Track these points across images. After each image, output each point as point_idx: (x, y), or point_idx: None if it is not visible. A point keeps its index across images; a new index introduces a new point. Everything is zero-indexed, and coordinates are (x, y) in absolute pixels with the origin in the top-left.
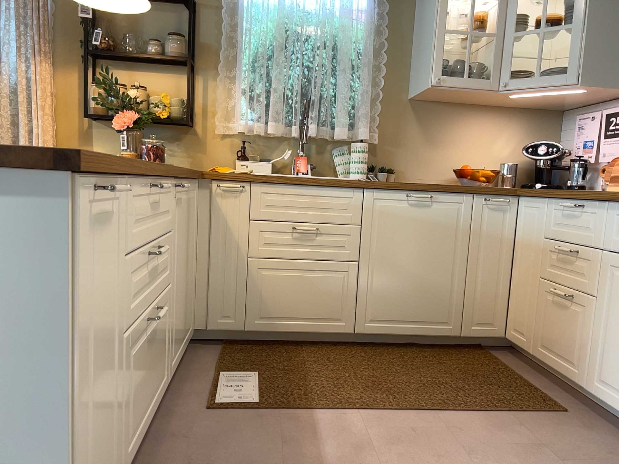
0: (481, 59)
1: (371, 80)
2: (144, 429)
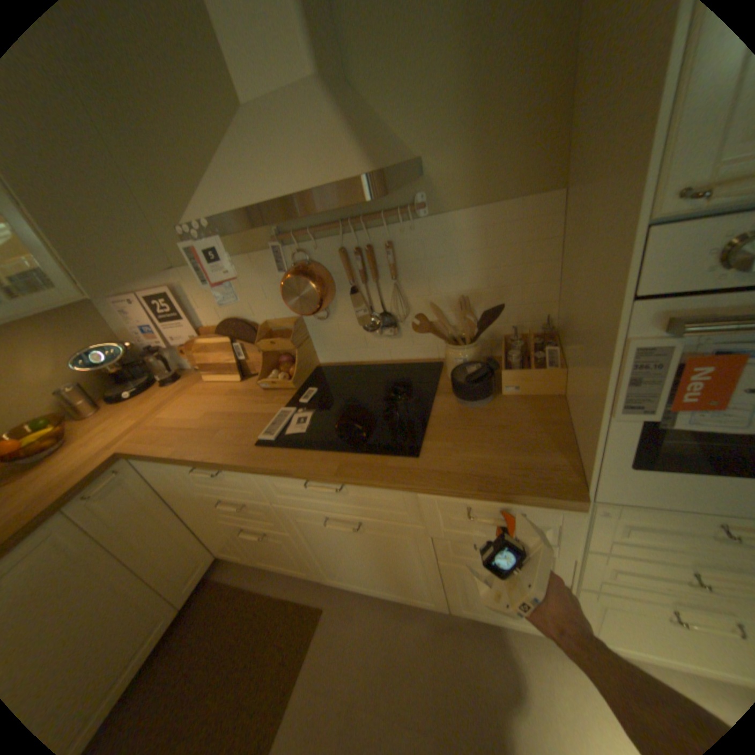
0: None
1: None
2: None
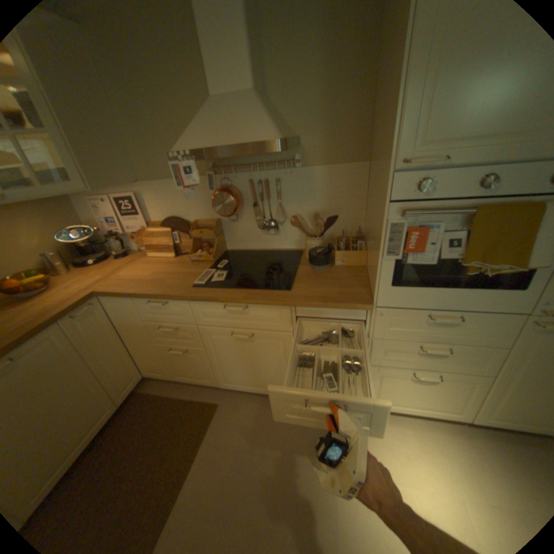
0: None
1: None
2: None
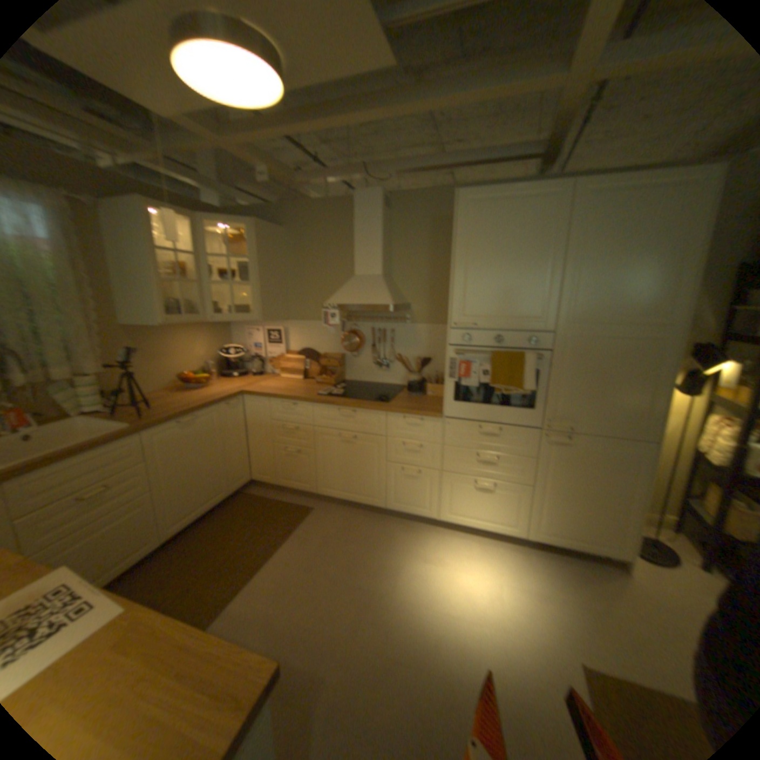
0: (180, 293)
1: (77, 315)
2: None
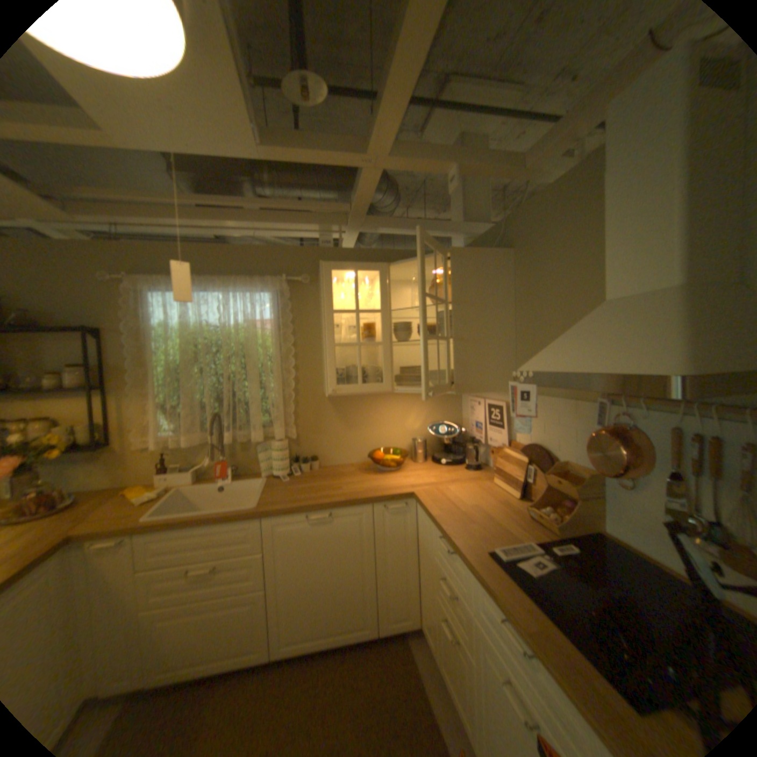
0: (380, 356)
1: (285, 381)
2: None
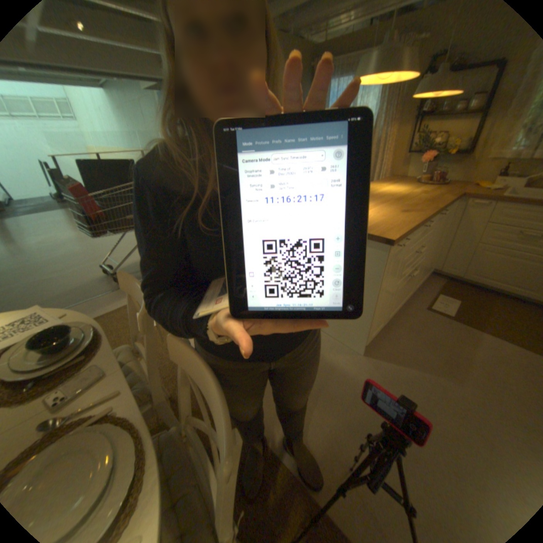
0: None
1: None
2: (399, 309)
